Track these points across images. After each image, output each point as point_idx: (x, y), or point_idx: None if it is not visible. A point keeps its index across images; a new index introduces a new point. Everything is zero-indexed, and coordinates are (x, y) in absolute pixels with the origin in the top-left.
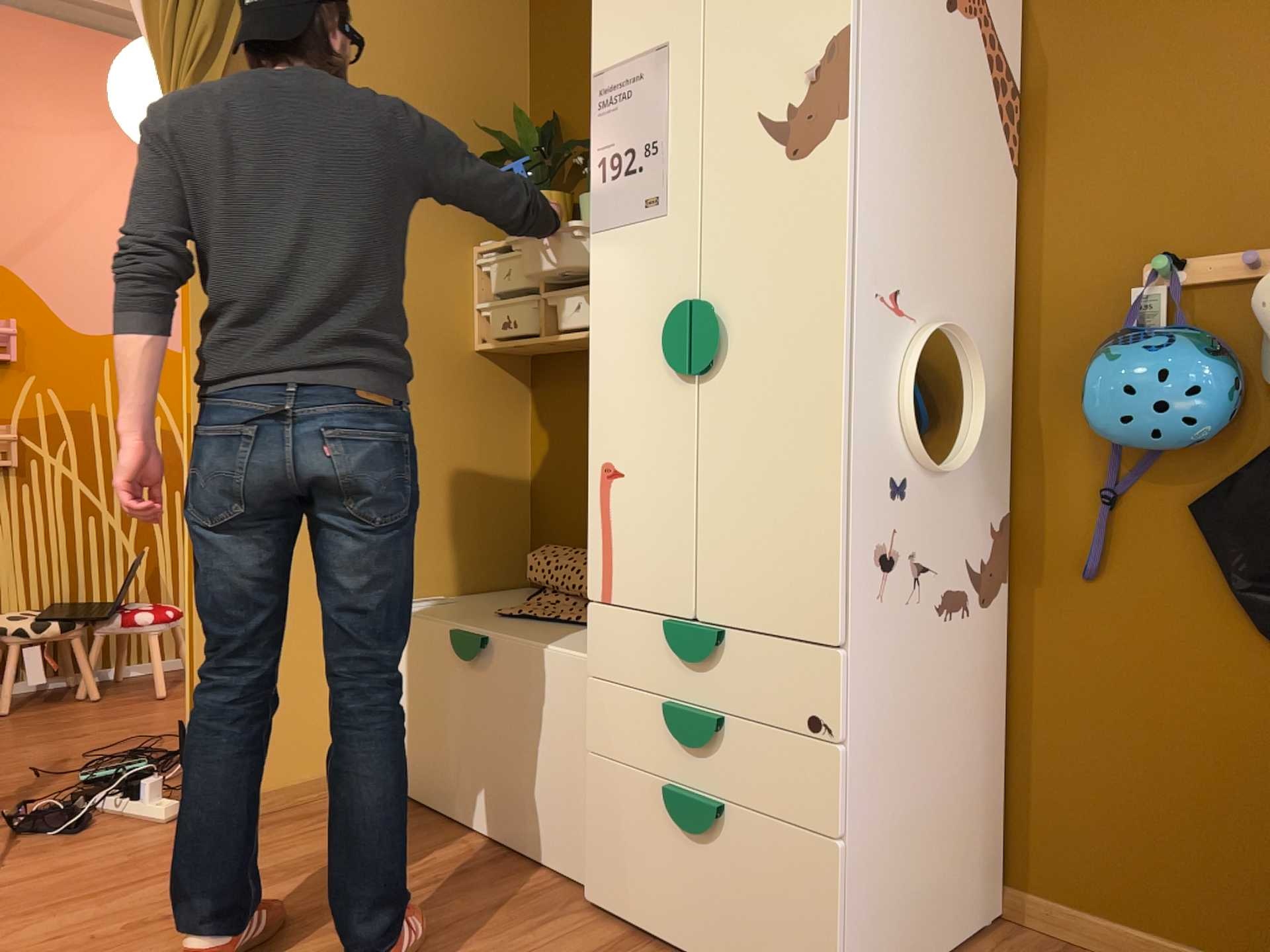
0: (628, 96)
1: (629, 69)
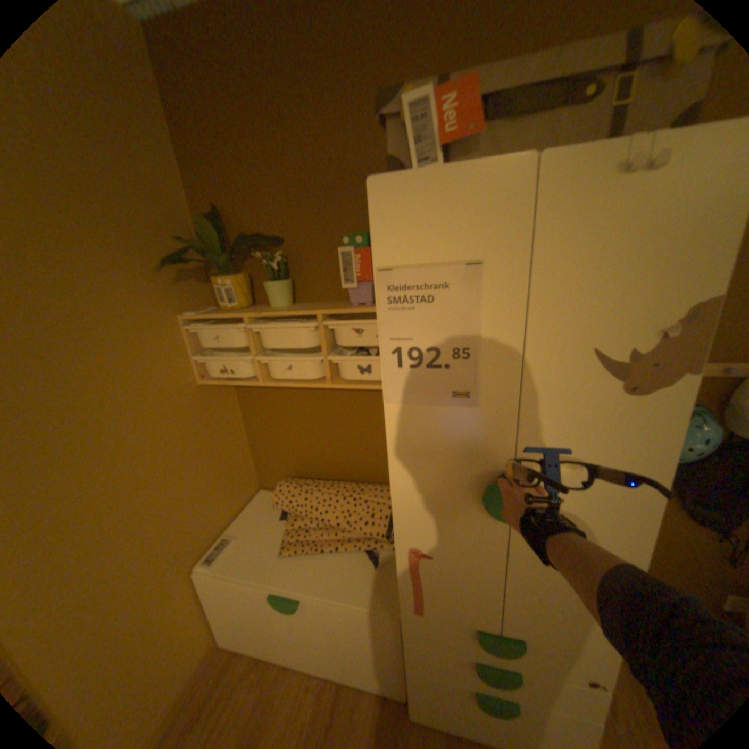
0: (427, 299)
1: (427, 273)
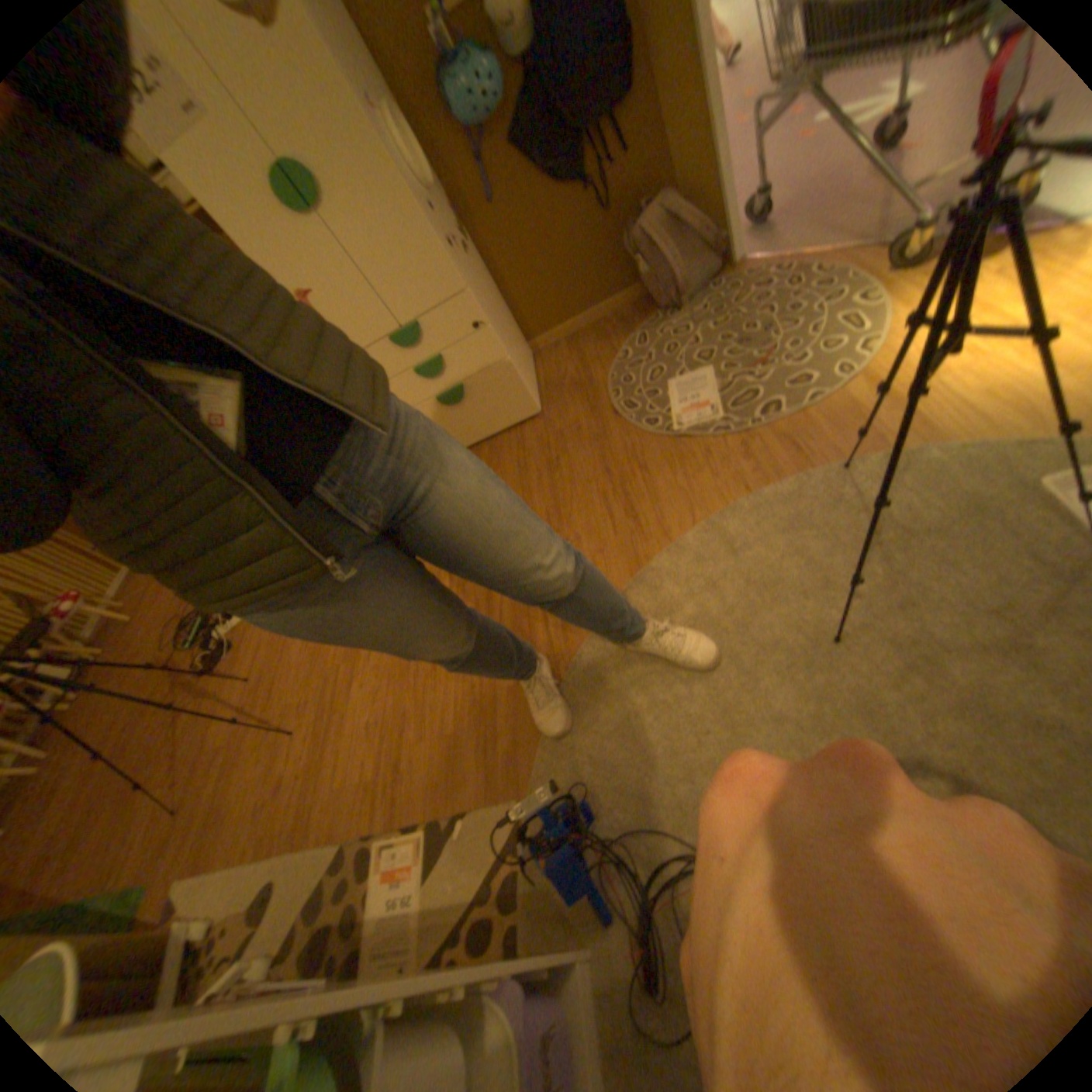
0: None
1: None
